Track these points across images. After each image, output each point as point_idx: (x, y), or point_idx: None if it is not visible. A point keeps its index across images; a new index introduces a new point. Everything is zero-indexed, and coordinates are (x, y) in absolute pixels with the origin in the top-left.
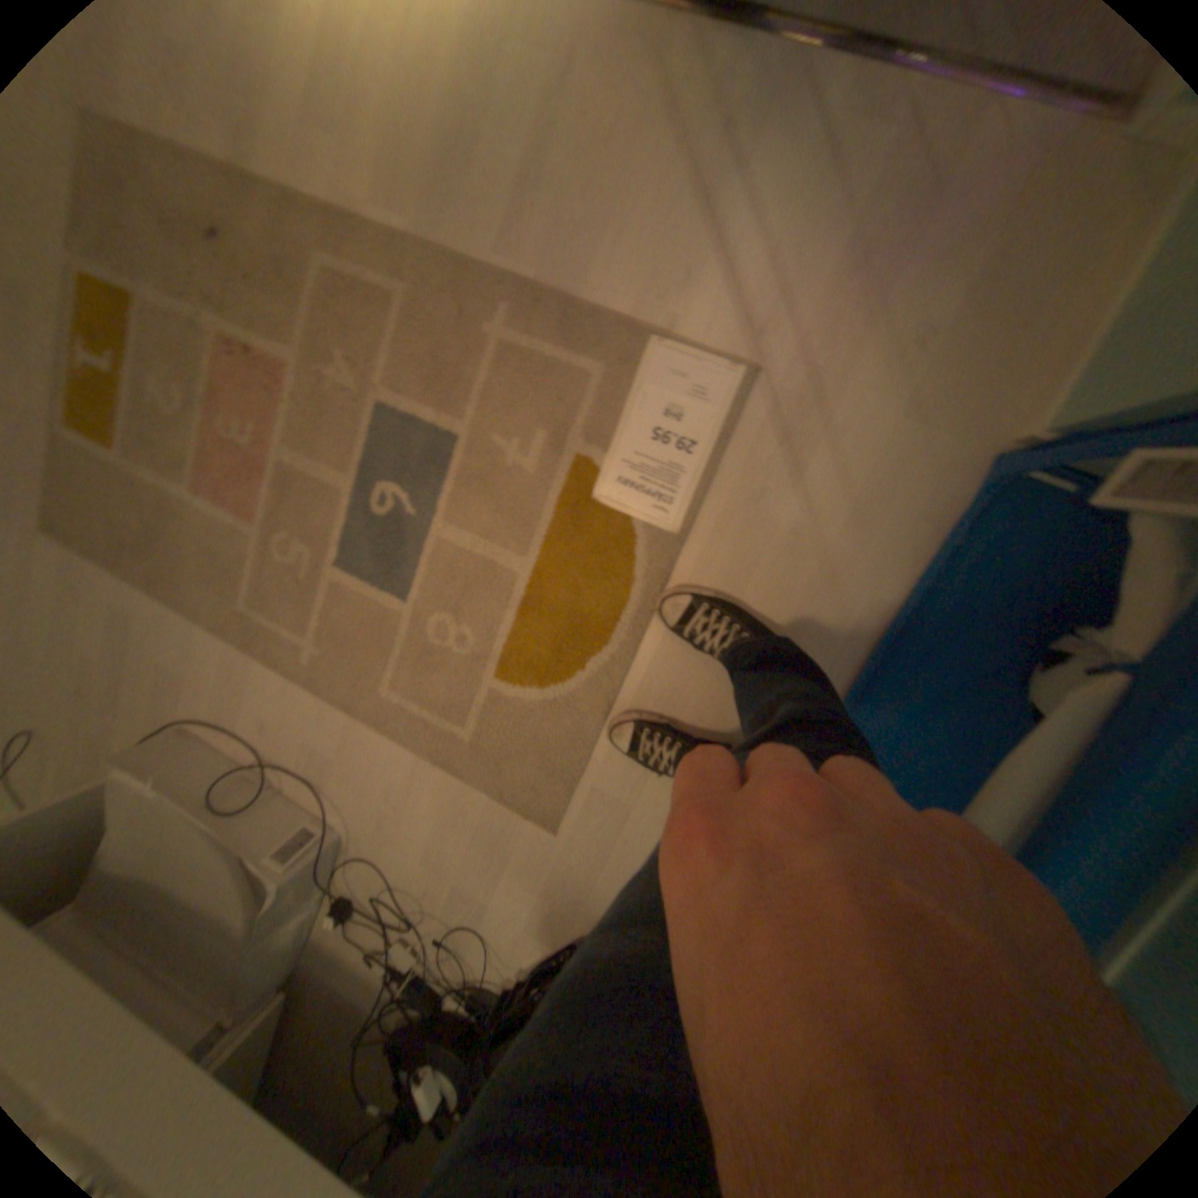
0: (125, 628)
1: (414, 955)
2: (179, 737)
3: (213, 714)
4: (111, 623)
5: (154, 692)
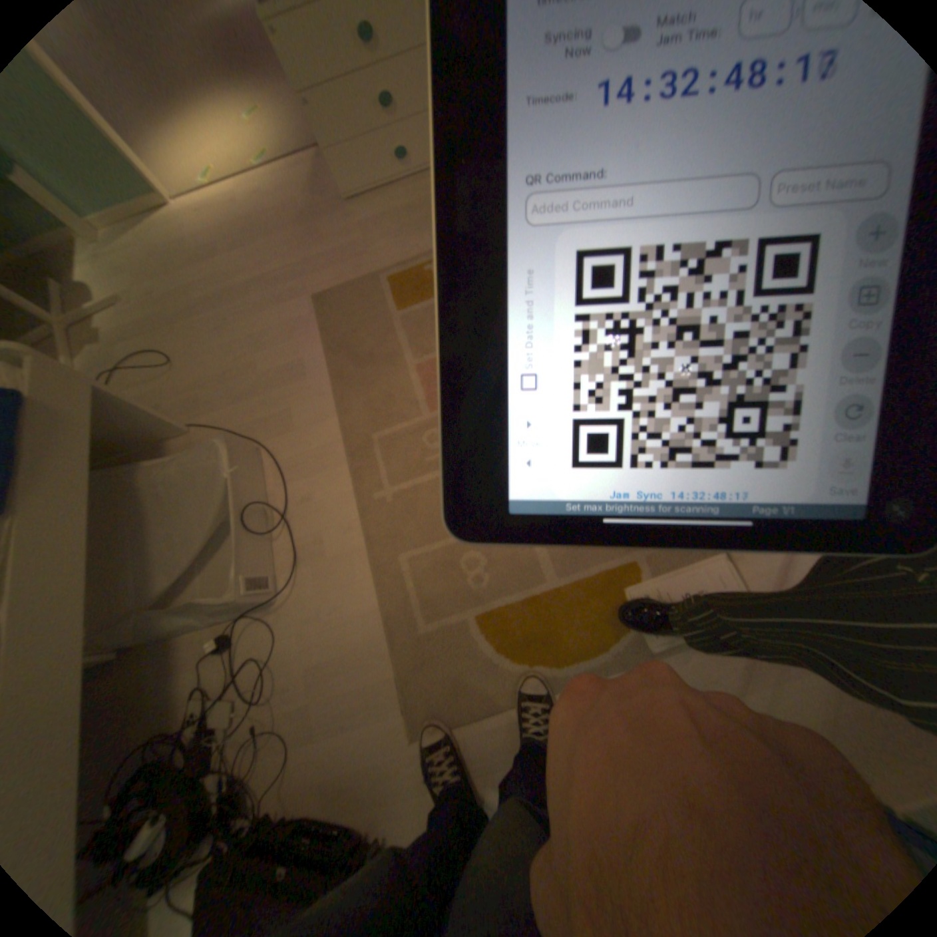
0: (299, 381)
1: (227, 726)
2: (255, 455)
3: (290, 466)
4: (294, 371)
5: (272, 421)
